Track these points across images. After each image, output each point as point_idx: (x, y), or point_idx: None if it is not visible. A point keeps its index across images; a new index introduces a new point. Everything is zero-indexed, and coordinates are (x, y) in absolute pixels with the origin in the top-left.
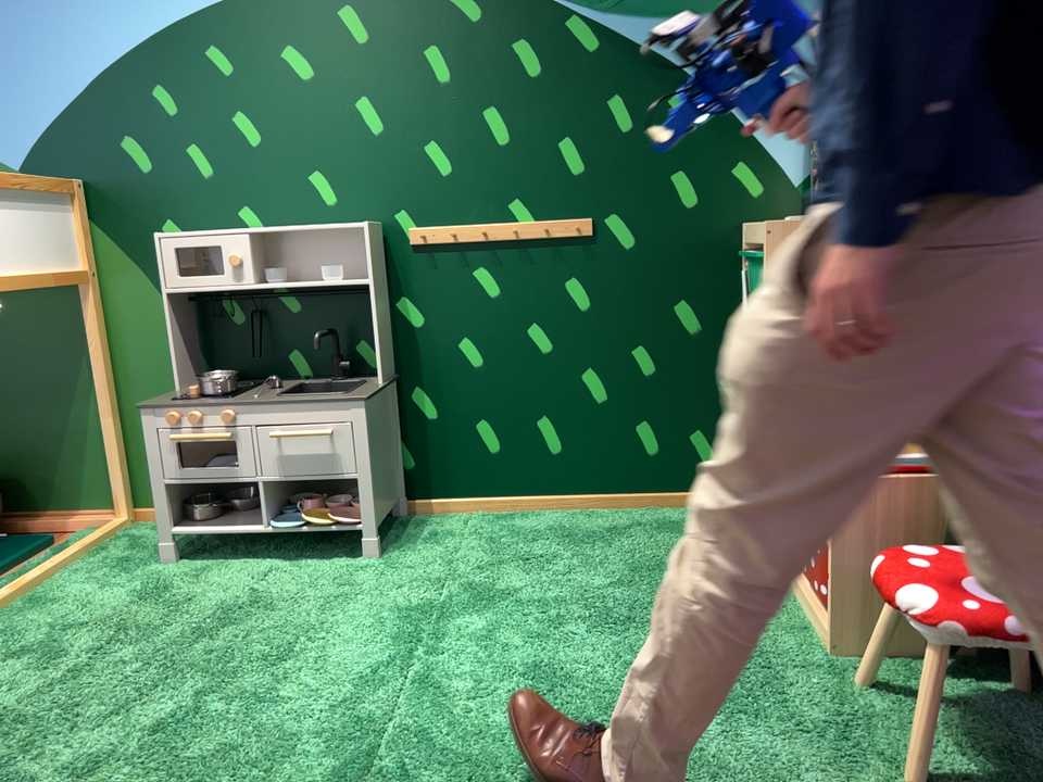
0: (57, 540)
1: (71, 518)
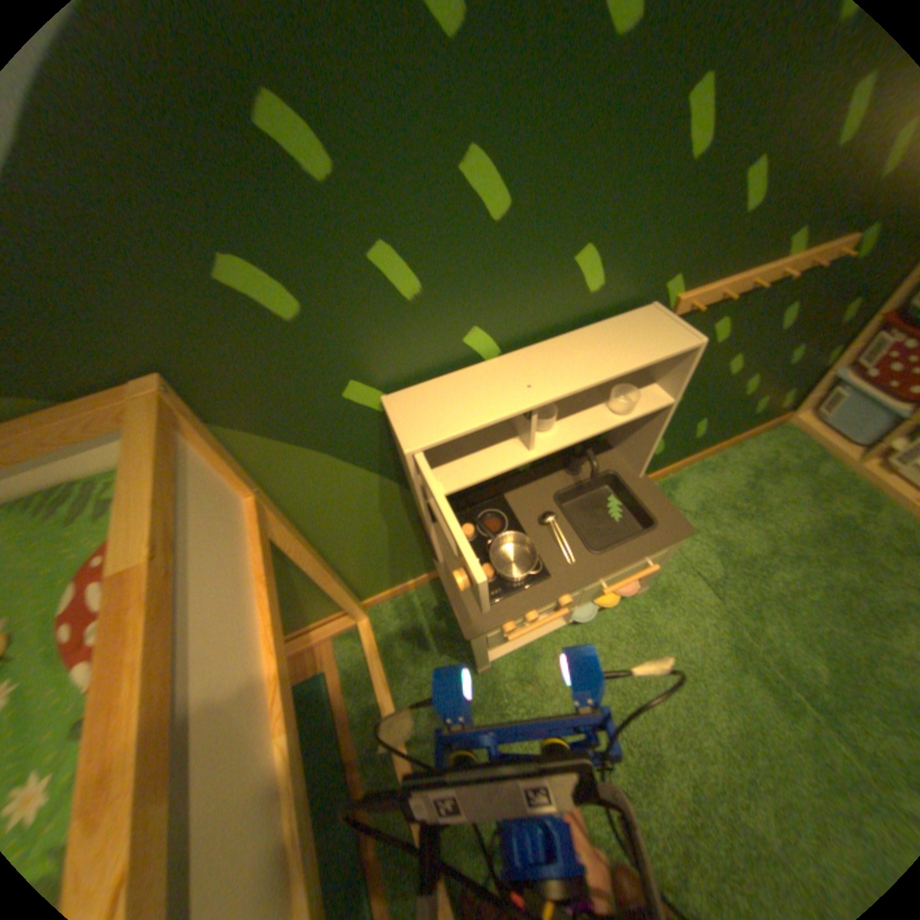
0: (318, 665)
1: (310, 639)
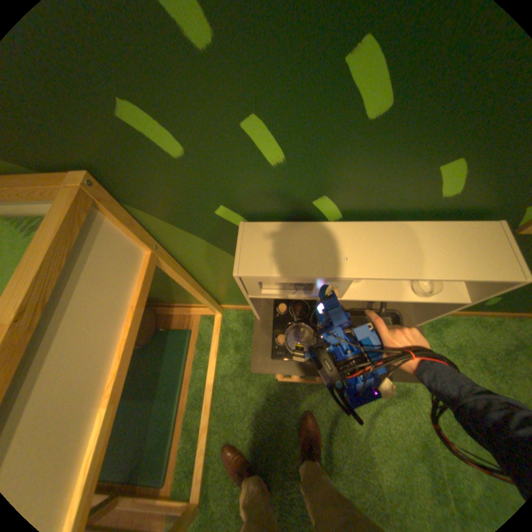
0: (190, 325)
1: (191, 311)
